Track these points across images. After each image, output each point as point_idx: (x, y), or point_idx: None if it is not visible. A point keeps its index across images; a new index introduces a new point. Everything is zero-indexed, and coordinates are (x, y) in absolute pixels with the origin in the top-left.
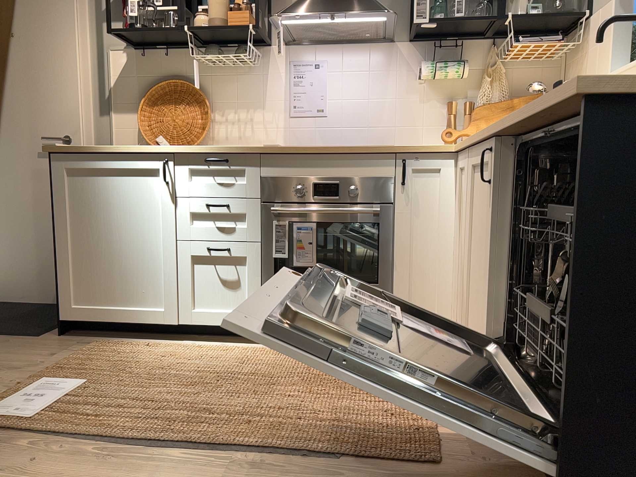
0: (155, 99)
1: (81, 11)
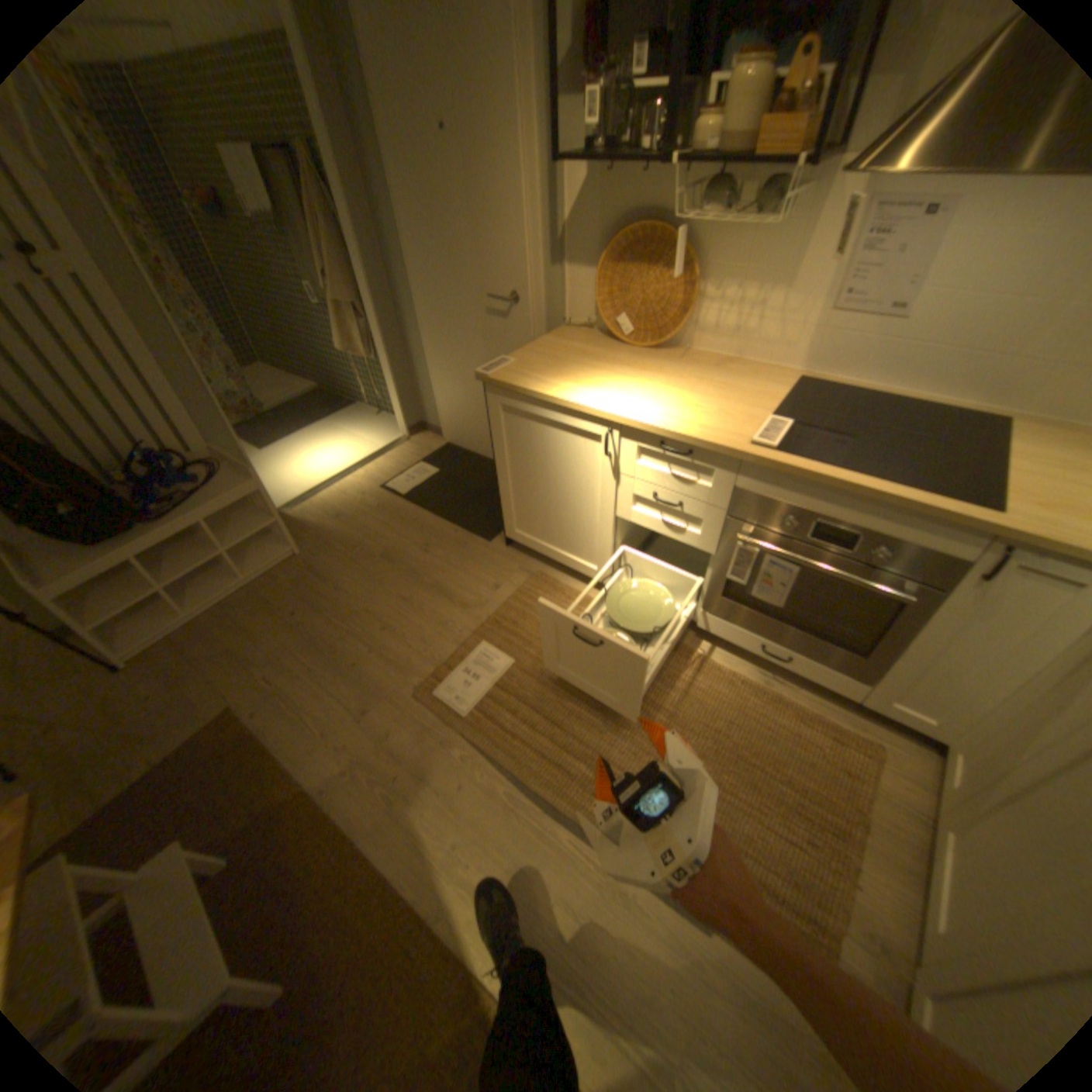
0: (622, 250)
1: (525, 74)
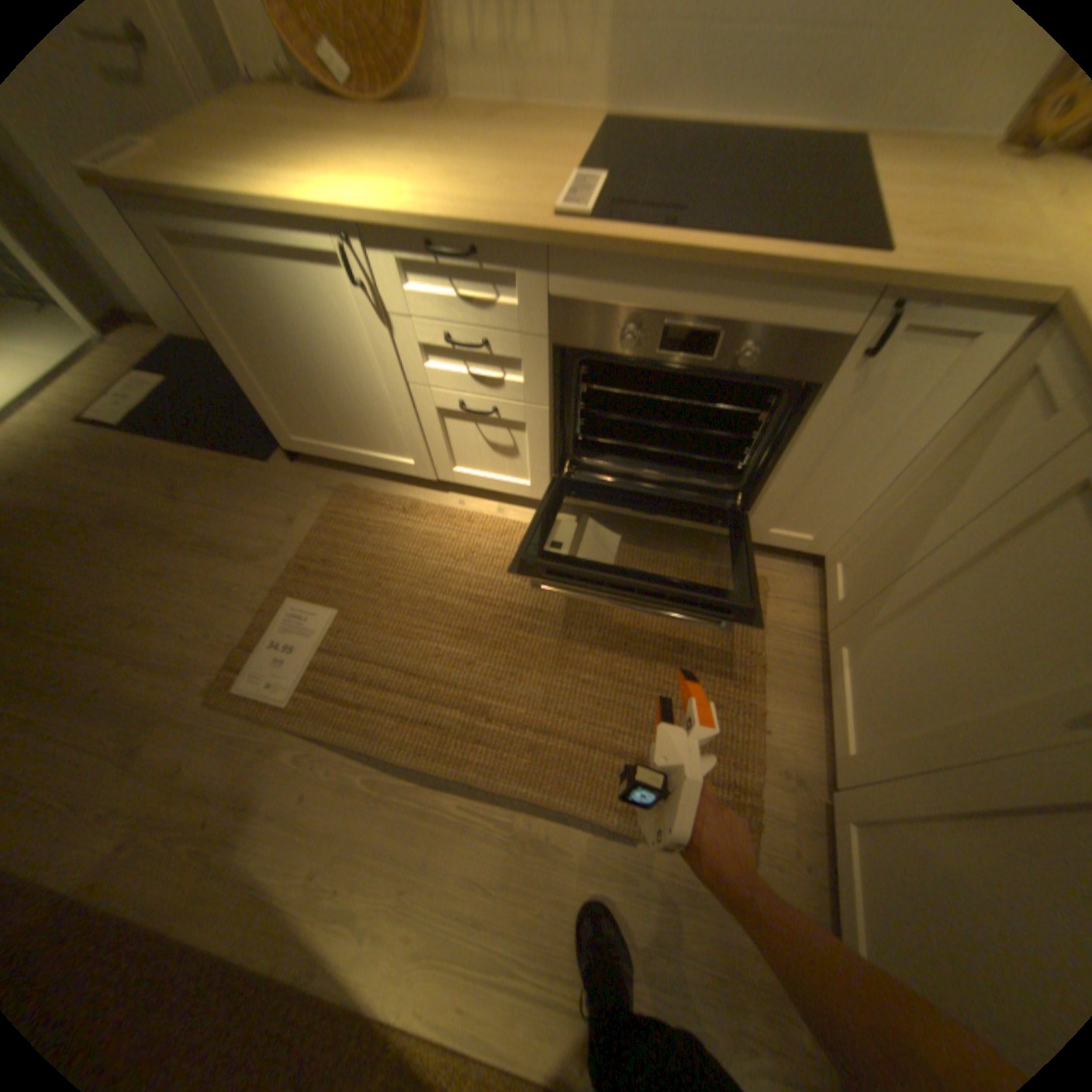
0: None
1: None
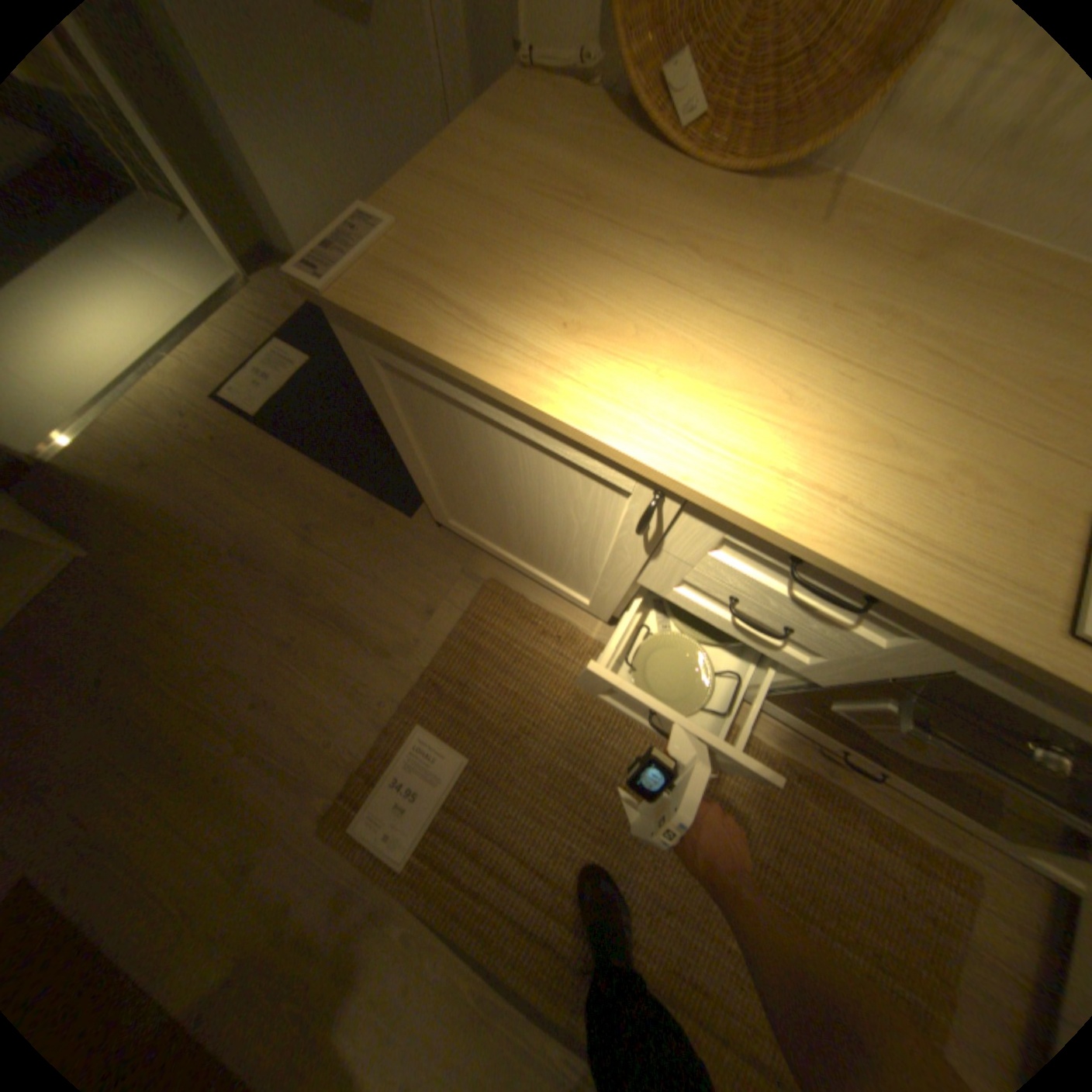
0: None
1: None
